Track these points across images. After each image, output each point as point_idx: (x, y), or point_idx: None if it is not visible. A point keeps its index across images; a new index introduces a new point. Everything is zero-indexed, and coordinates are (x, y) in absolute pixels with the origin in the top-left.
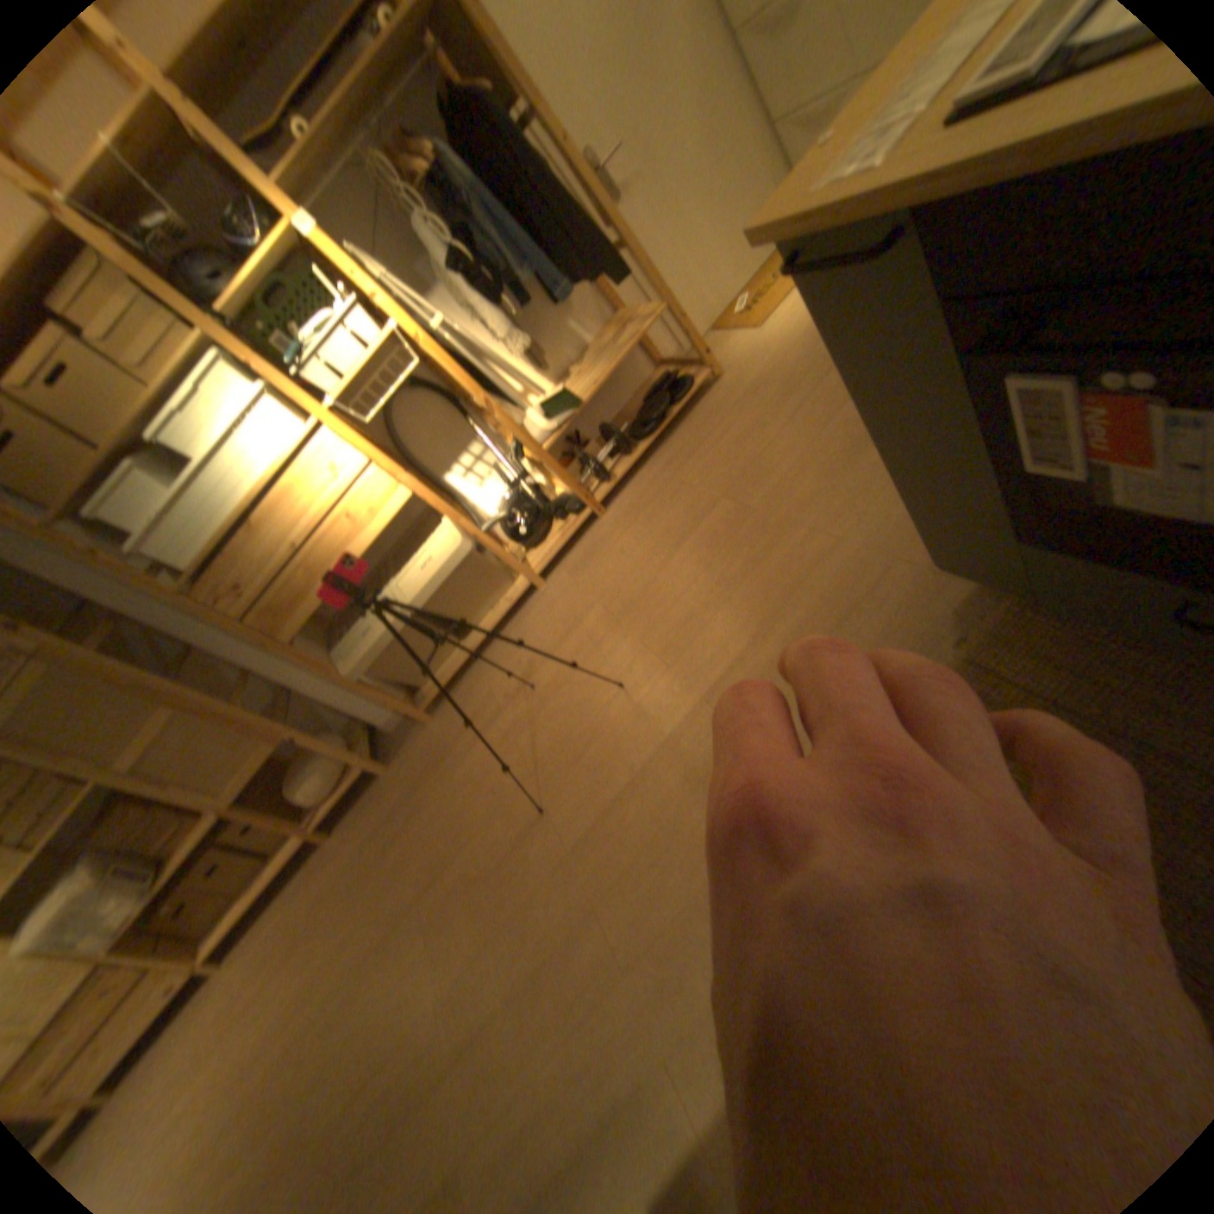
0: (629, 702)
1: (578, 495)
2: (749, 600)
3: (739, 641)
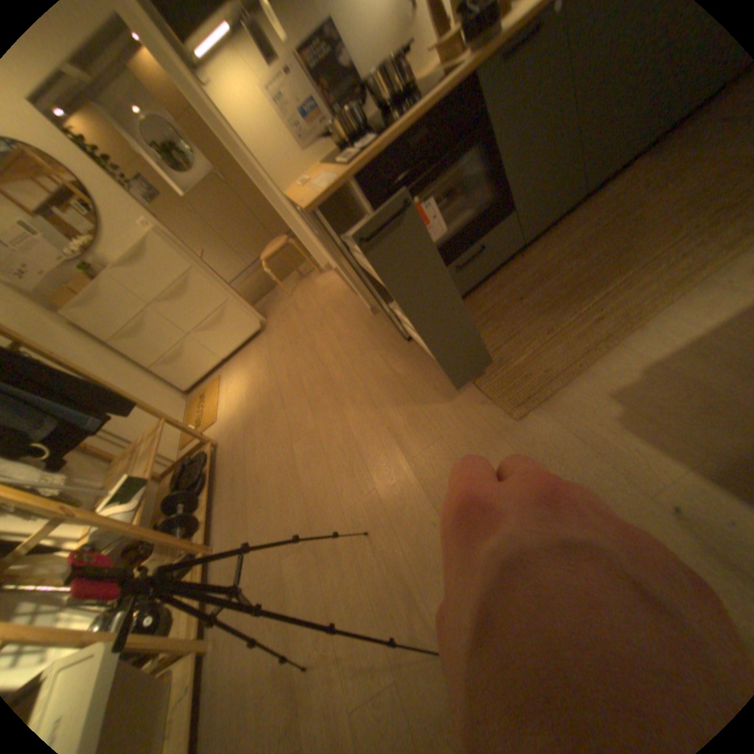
0: (383, 523)
1: (180, 557)
2: (365, 429)
3: (384, 435)
